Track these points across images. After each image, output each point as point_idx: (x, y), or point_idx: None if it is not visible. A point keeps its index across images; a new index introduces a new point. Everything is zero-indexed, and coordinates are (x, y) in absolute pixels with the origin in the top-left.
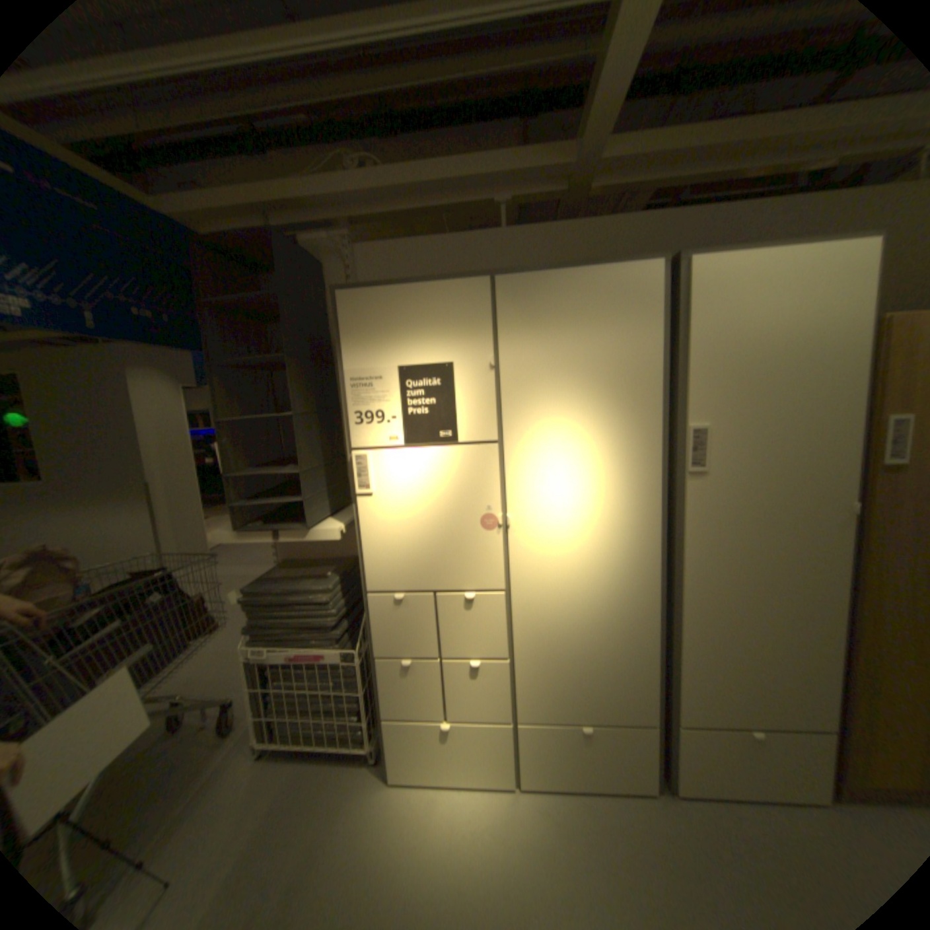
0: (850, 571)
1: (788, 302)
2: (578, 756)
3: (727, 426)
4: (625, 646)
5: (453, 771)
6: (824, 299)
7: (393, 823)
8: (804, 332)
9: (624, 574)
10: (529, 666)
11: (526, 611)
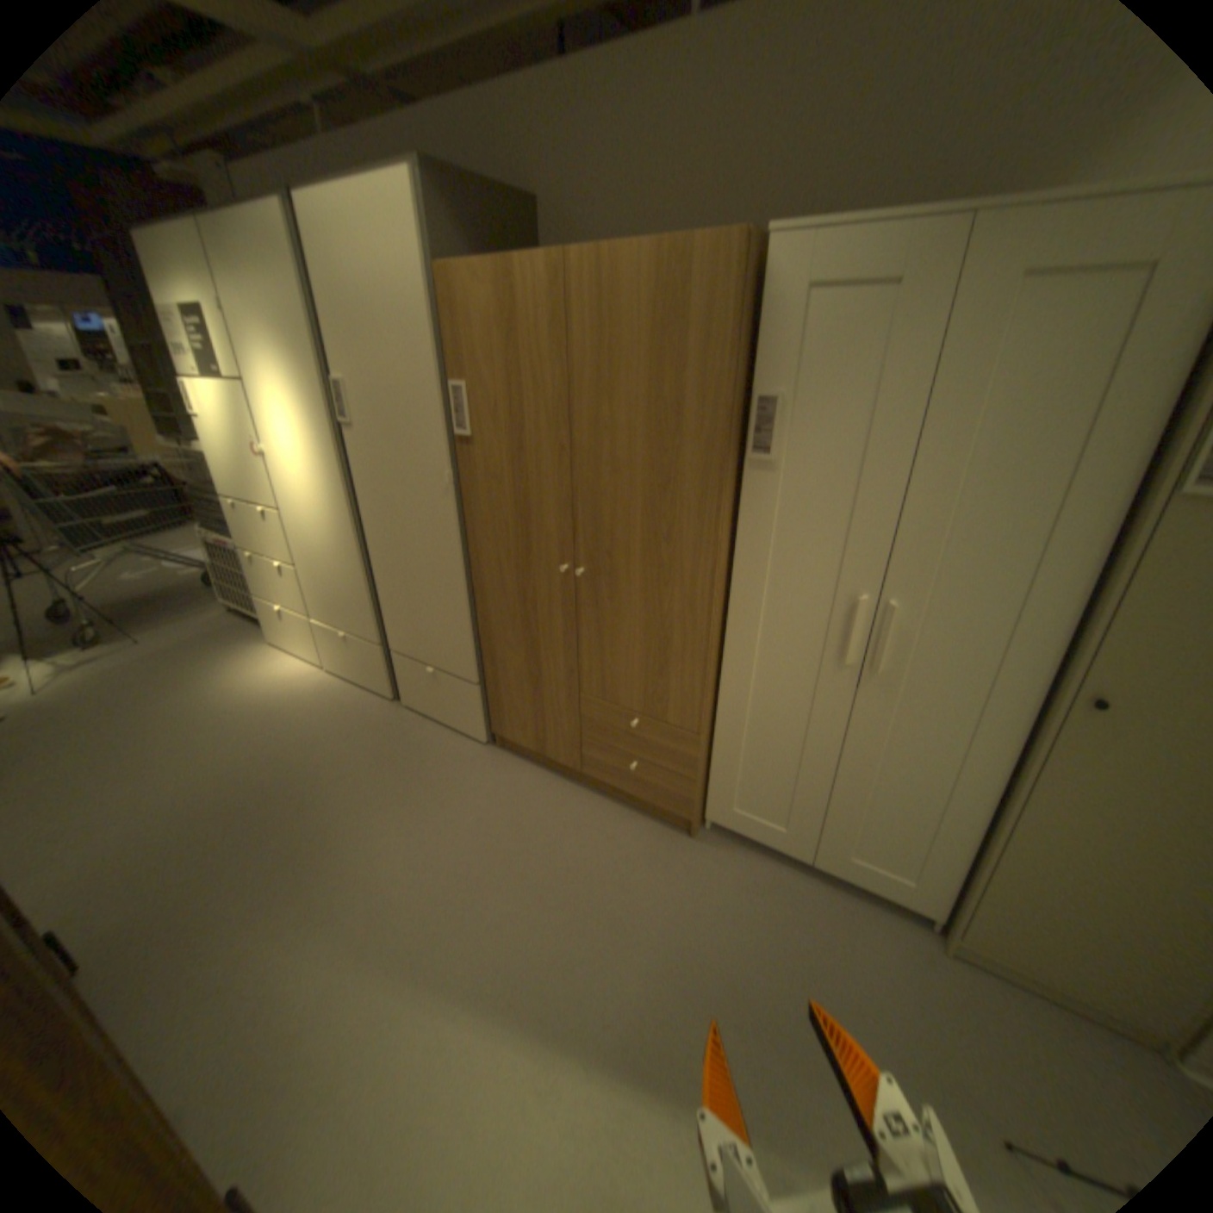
0: (458, 540)
1: (362, 250)
2: (345, 654)
3: (354, 382)
4: (347, 574)
5: (293, 644)
6: (384, 247)
7: (251, 660)
8: (379, 285)
9: (332, 512)
10: (306, 576)
11: (293, 531)
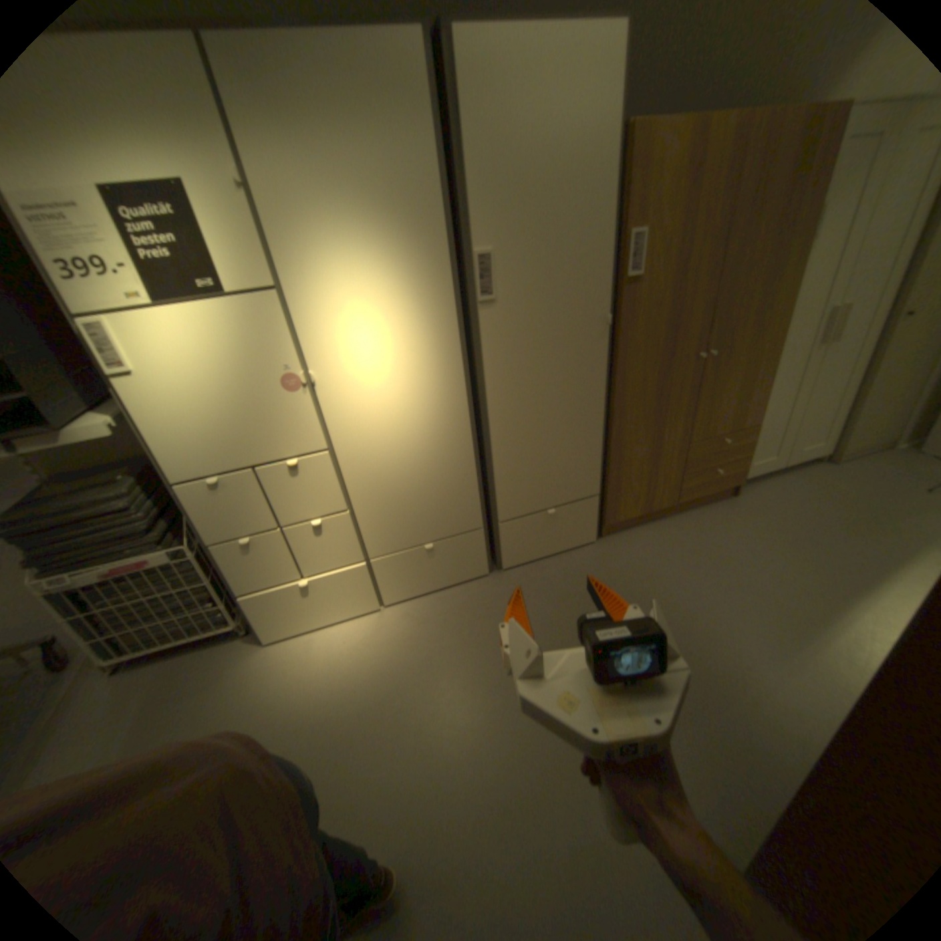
0: (604, 374)
1: (549, 100)
2: (424, 567)
3: (506, 249)
4: (446, 472)
5: (322, 613)
6: (581, 98)
7: (275, 668)
8: (565, 139)
9: (436, 411)
10: (367, 511)
11: (353, 464)
